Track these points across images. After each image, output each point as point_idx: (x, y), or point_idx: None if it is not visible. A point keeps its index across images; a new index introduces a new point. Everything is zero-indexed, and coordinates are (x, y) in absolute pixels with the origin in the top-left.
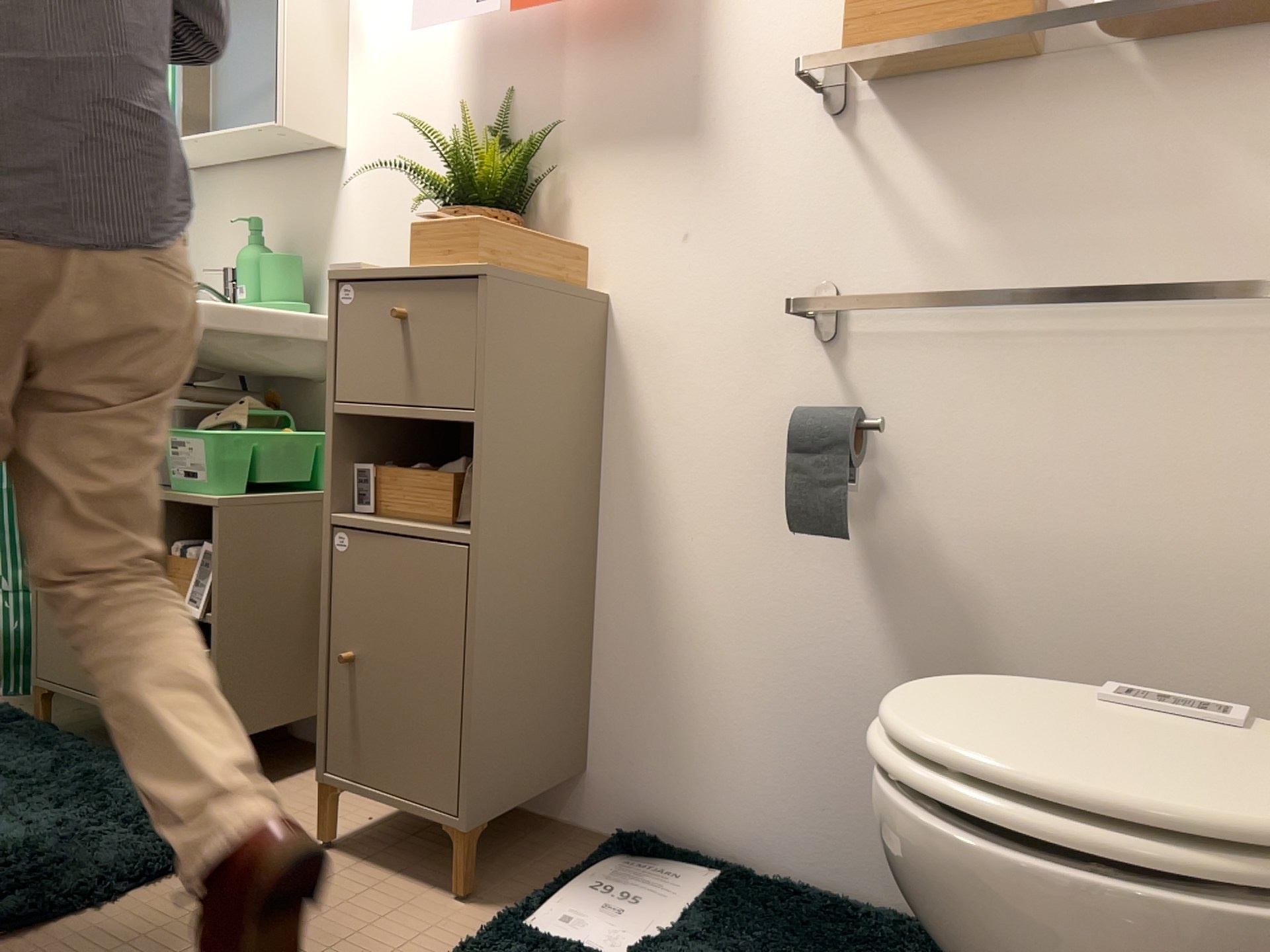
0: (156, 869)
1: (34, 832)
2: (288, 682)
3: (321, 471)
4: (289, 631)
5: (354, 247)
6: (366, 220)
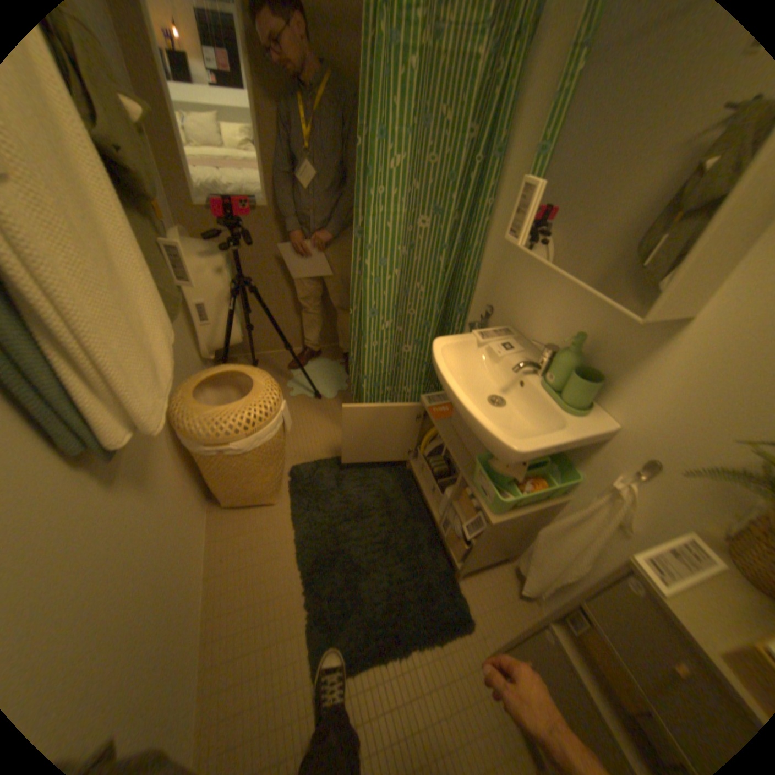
0: (426, 650)
1: (391, 584)
2: (500, 556)
3: (557, 491)
4: (509, 545)
5: (654, 388)
6: (679, 382)
